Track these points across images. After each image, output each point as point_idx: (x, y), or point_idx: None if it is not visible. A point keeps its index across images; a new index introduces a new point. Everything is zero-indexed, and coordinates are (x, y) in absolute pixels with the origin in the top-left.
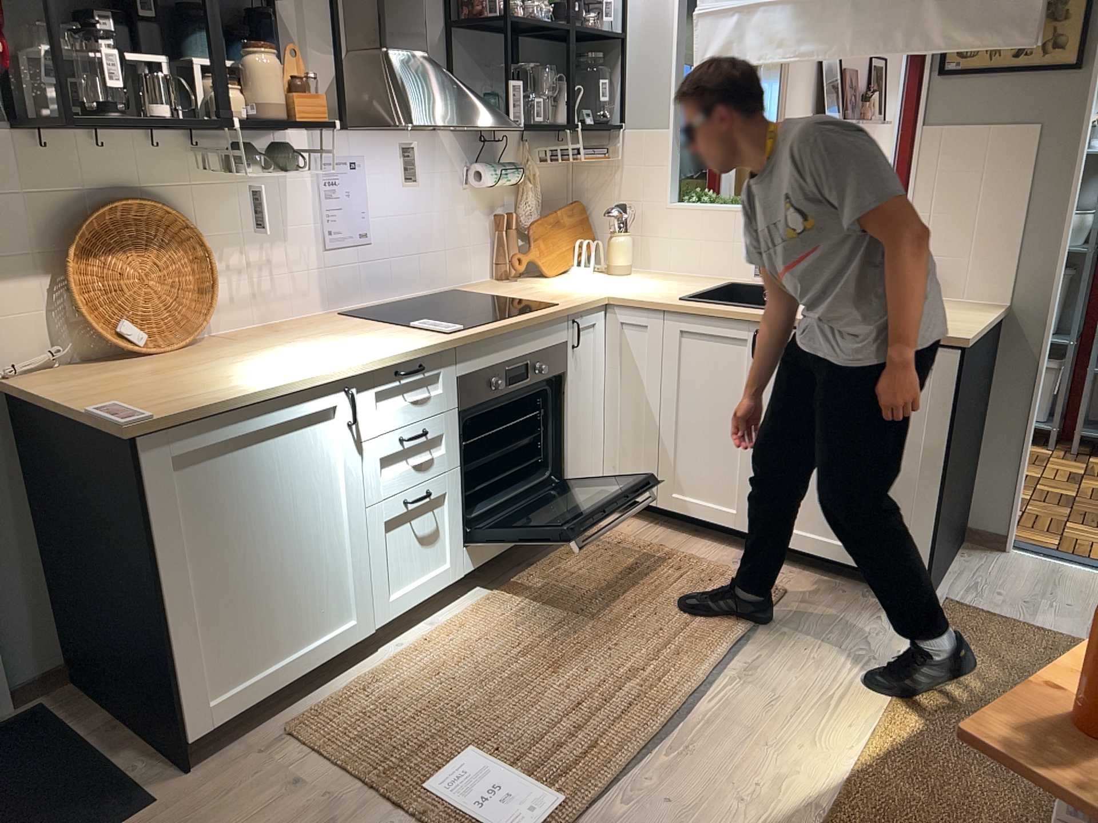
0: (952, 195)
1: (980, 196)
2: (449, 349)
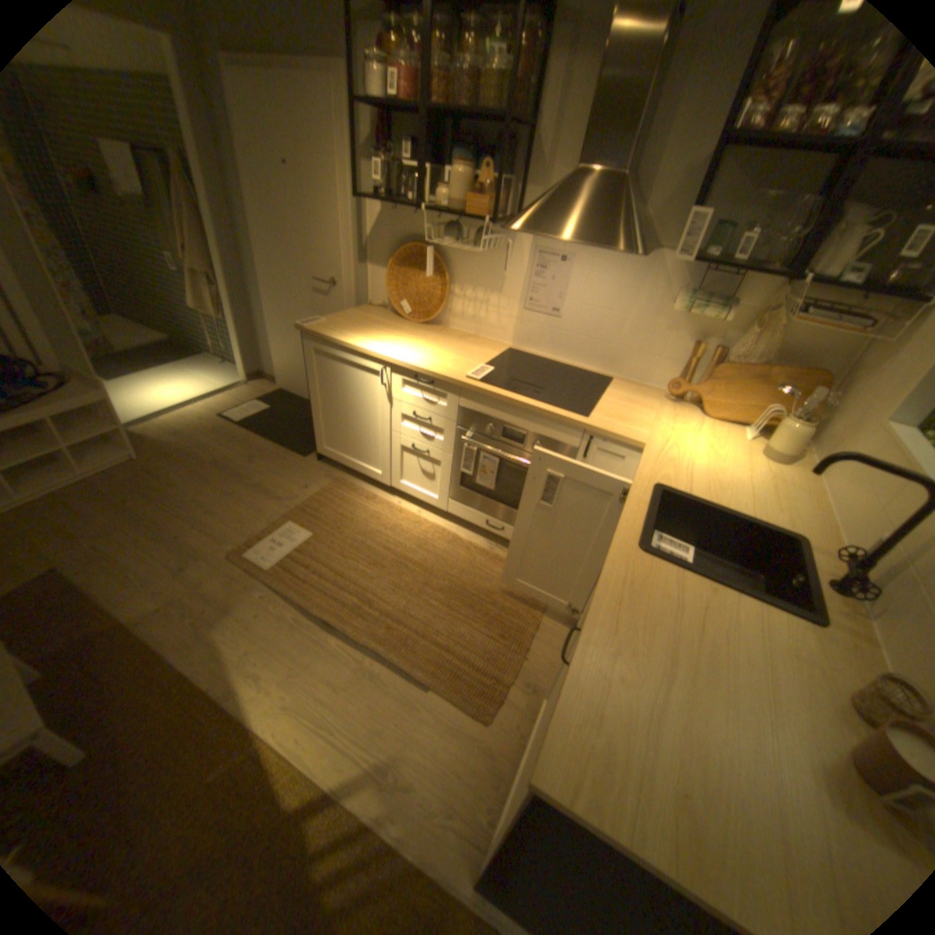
0: None
1: None
2: (453, 385)
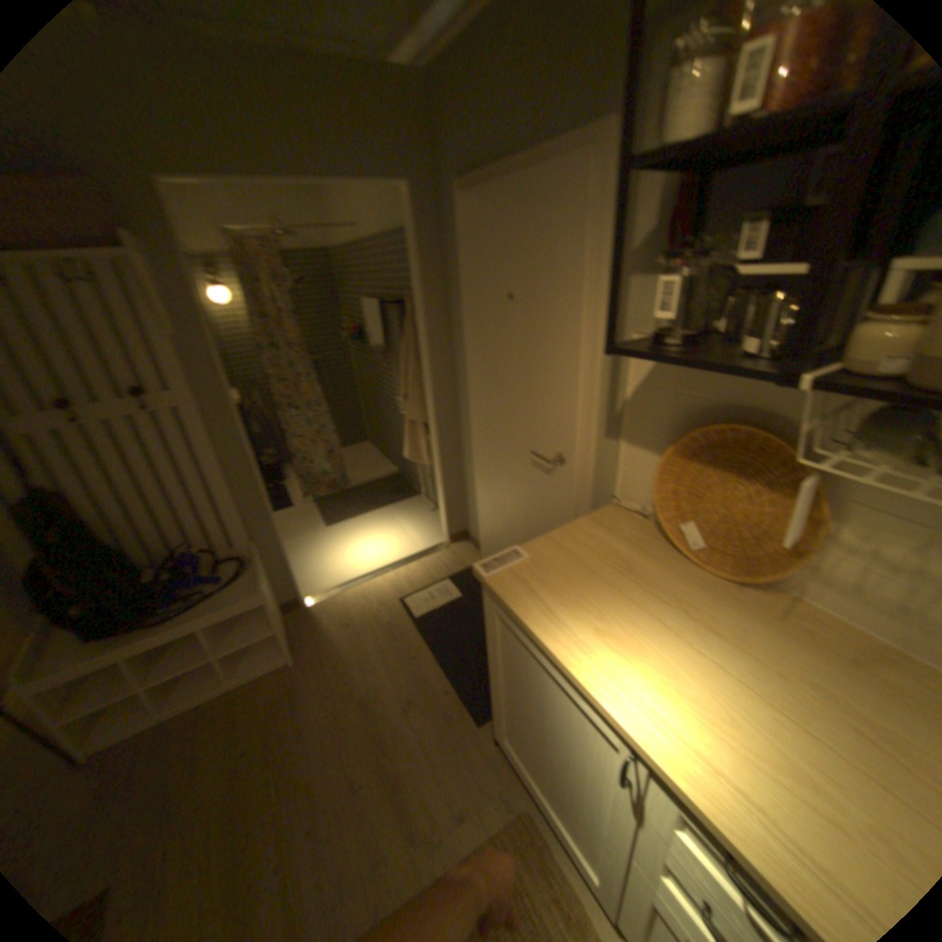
0: None
1: None
2: None
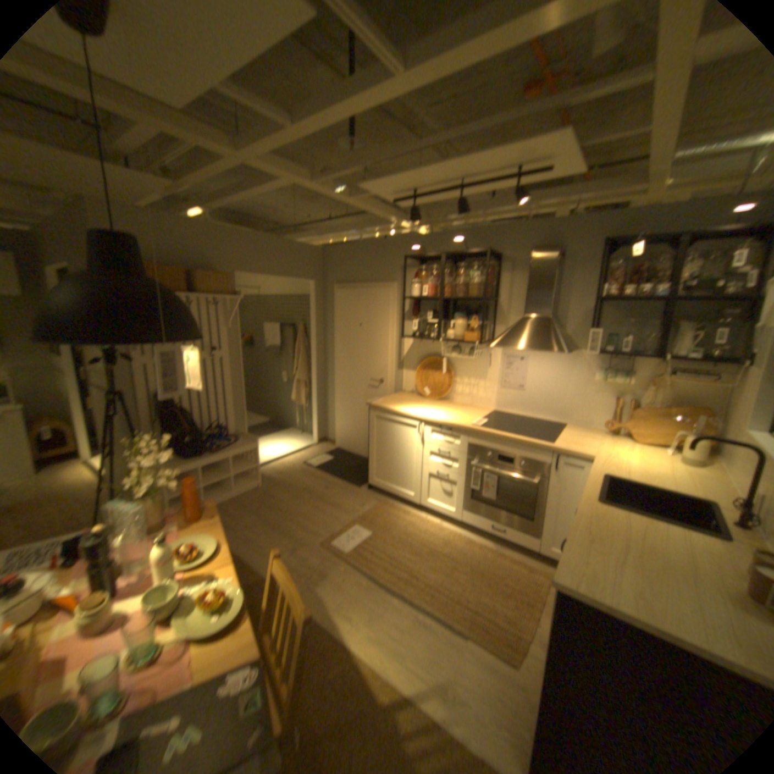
0: None
1: None
2: (463, 430)
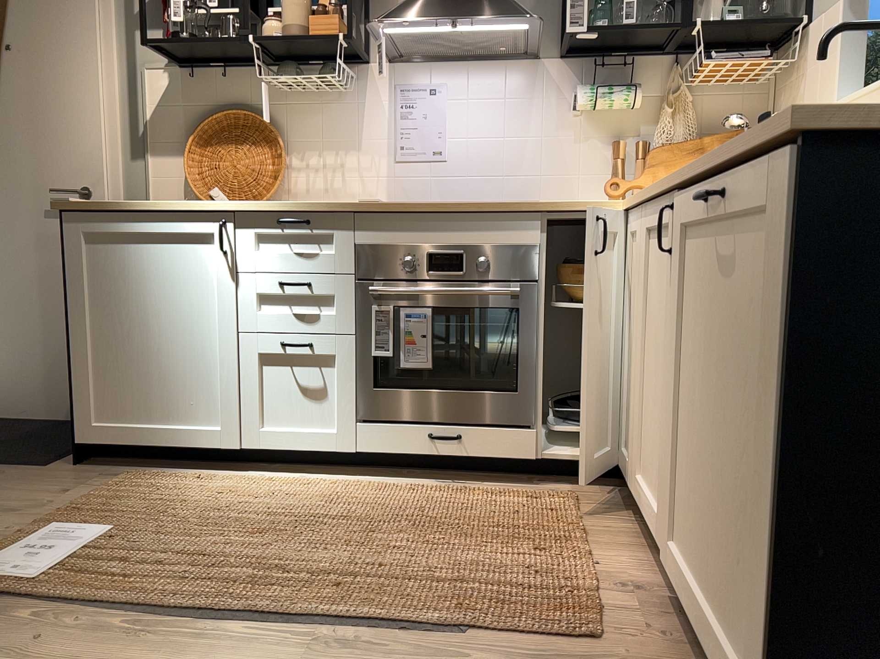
0: None
1: None
2: (343, 213)
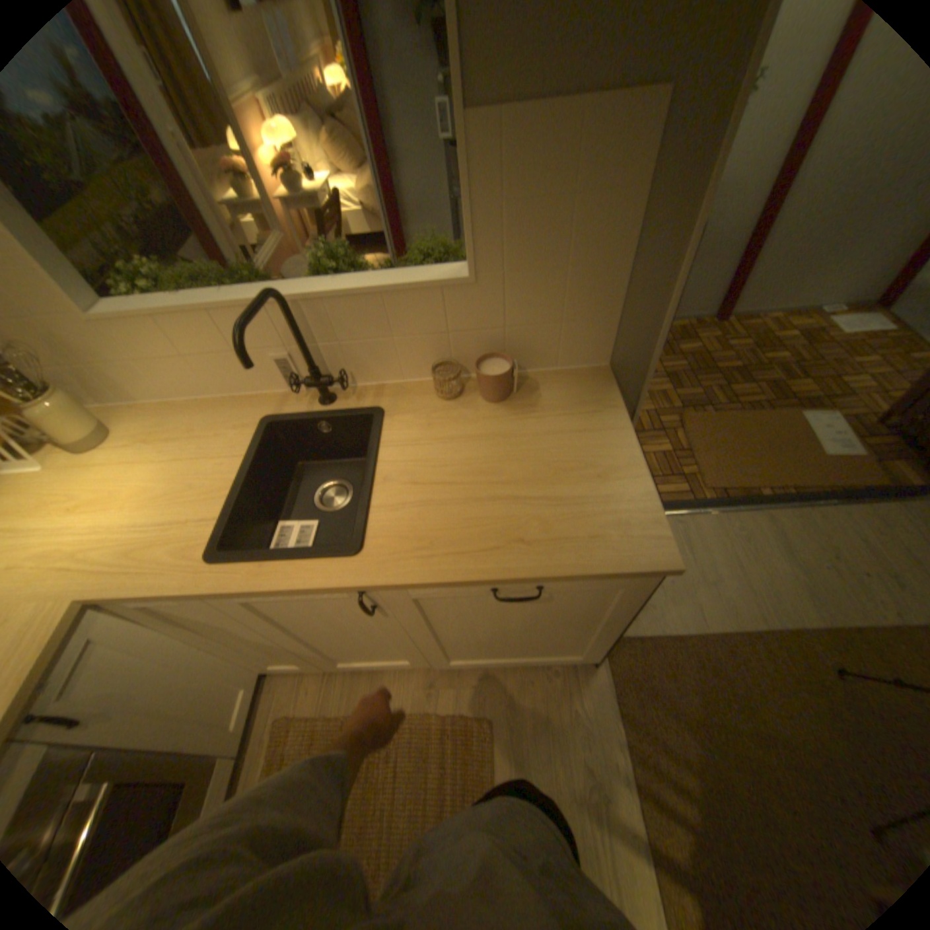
0: (528, 242)
1: (570, 238)
2: None
